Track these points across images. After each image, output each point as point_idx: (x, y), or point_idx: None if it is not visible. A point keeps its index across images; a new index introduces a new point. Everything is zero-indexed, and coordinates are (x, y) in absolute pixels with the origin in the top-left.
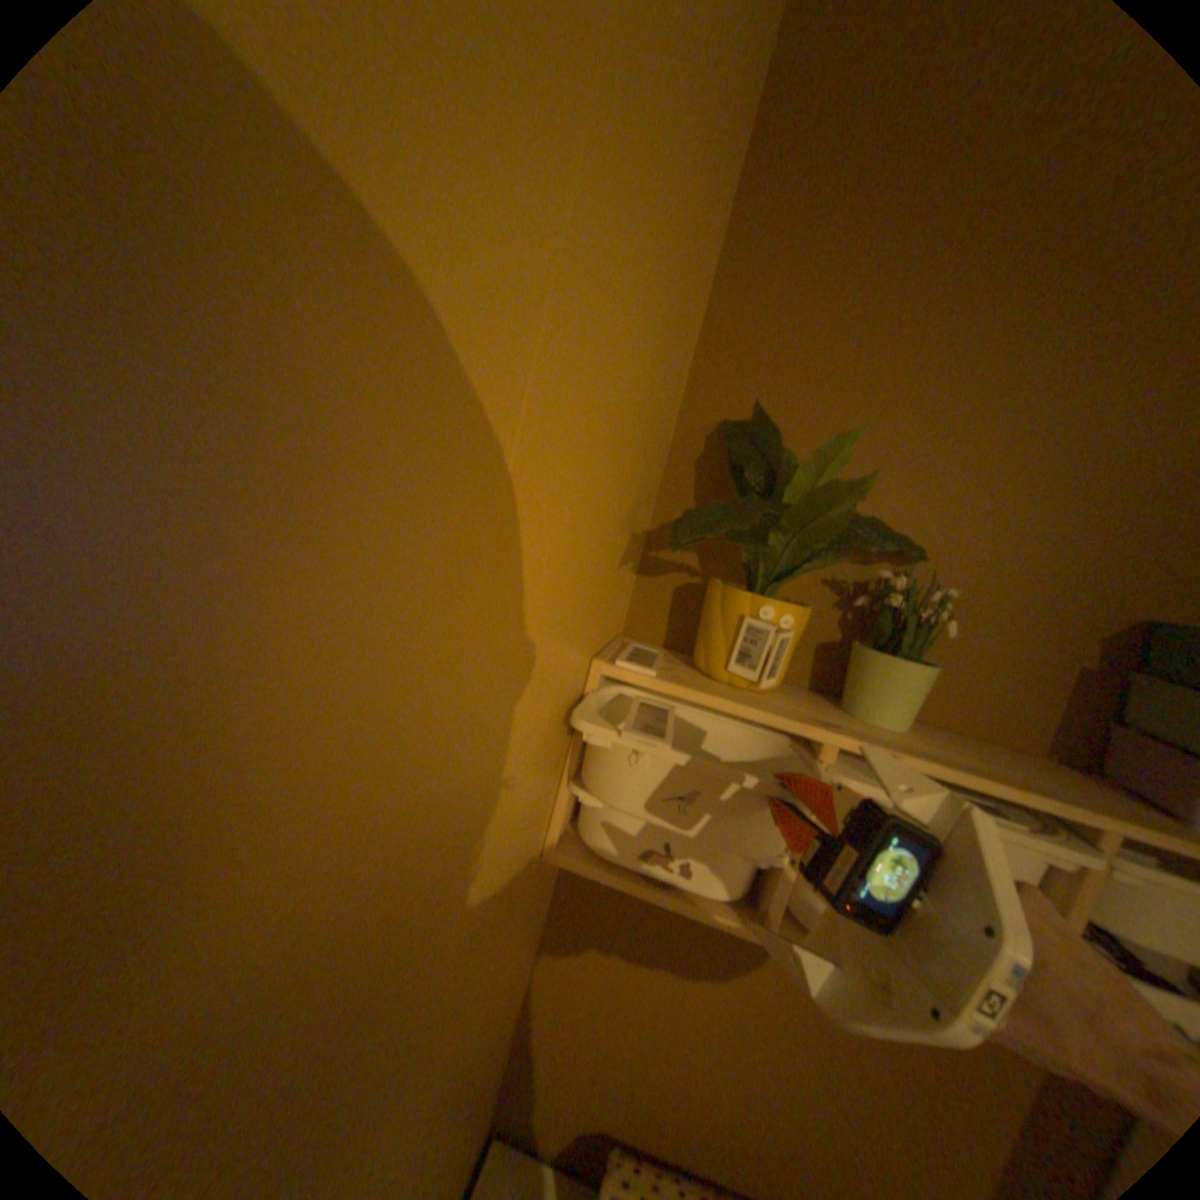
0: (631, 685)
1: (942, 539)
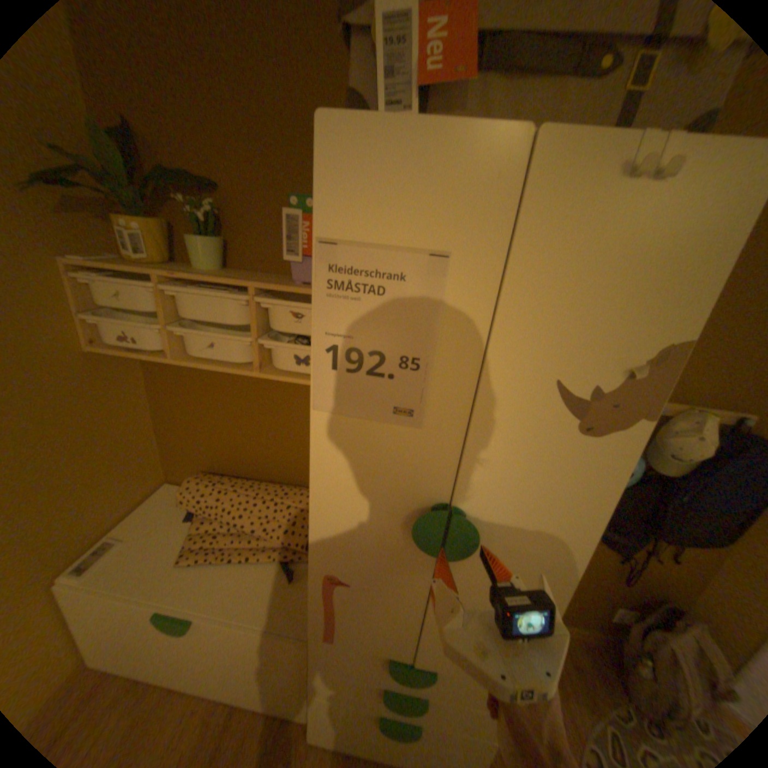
0: (75, 268)
1: (221, 177)
